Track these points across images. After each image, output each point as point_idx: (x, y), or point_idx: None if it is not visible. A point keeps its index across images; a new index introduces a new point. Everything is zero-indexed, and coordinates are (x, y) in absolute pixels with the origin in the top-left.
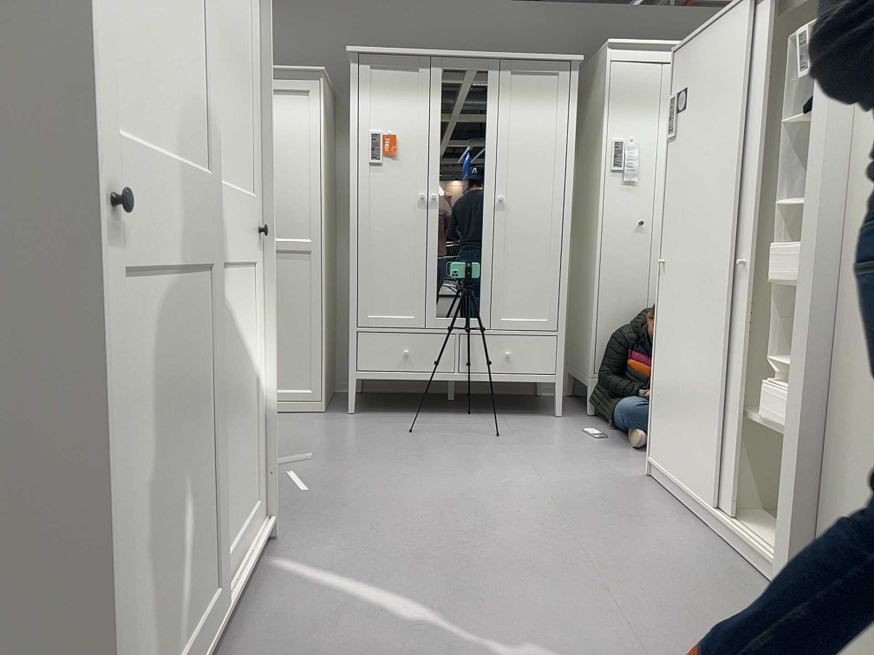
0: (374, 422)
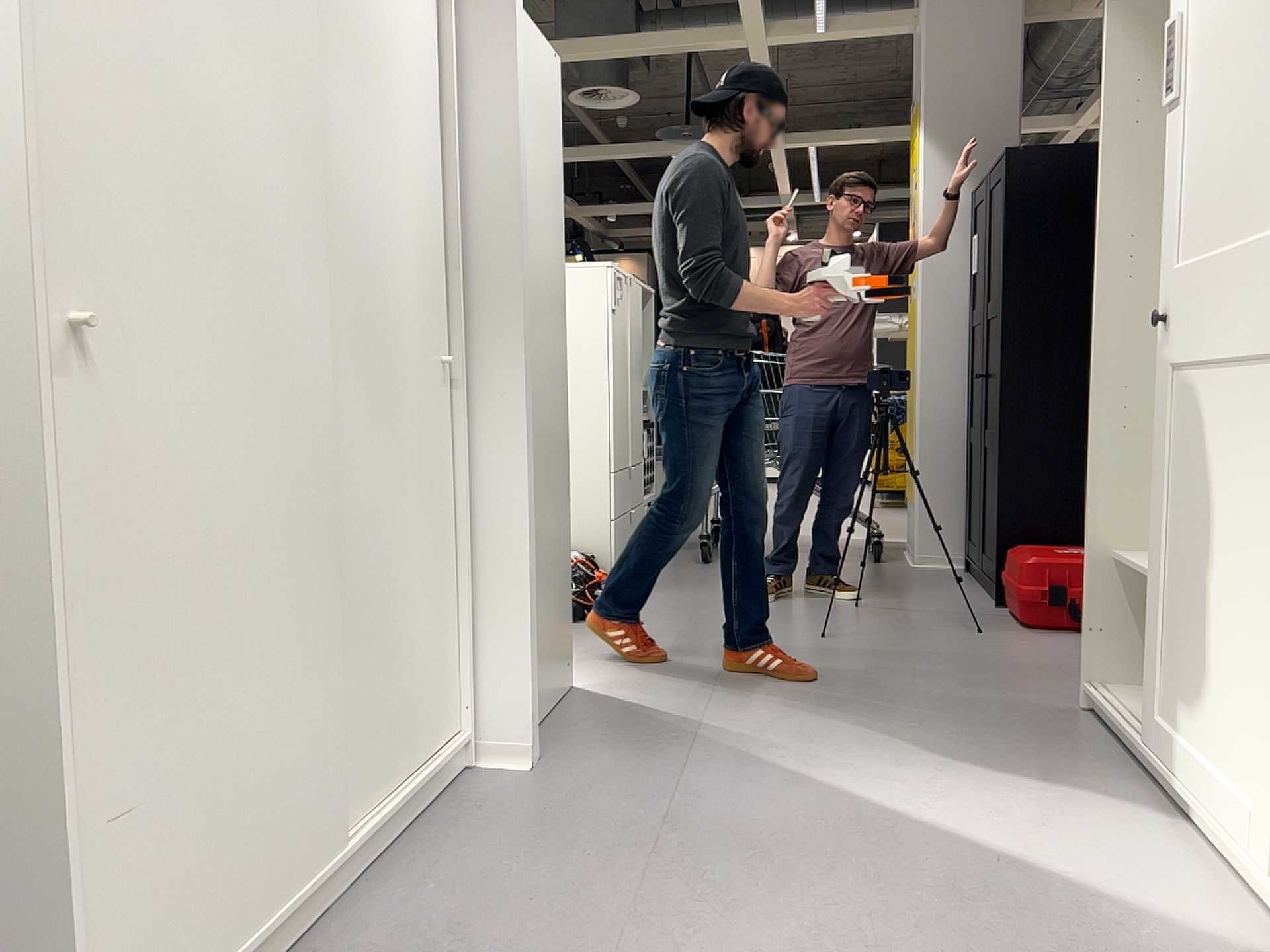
0: None
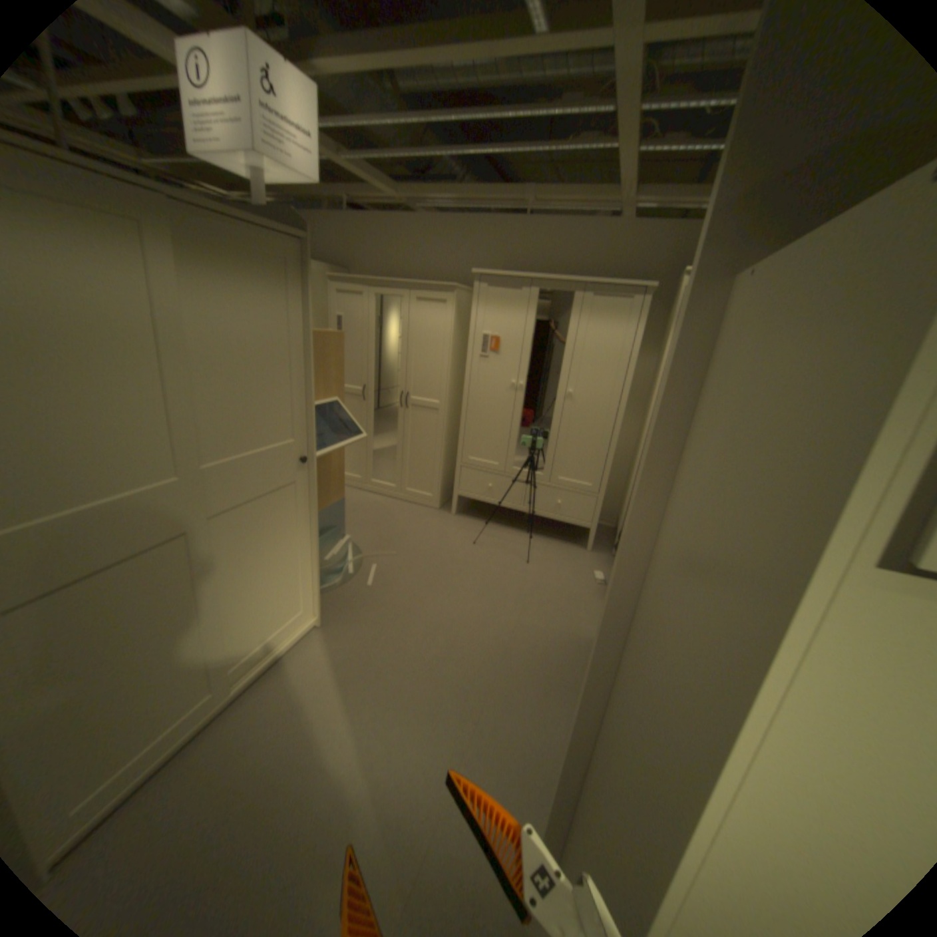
0: (460, 526)
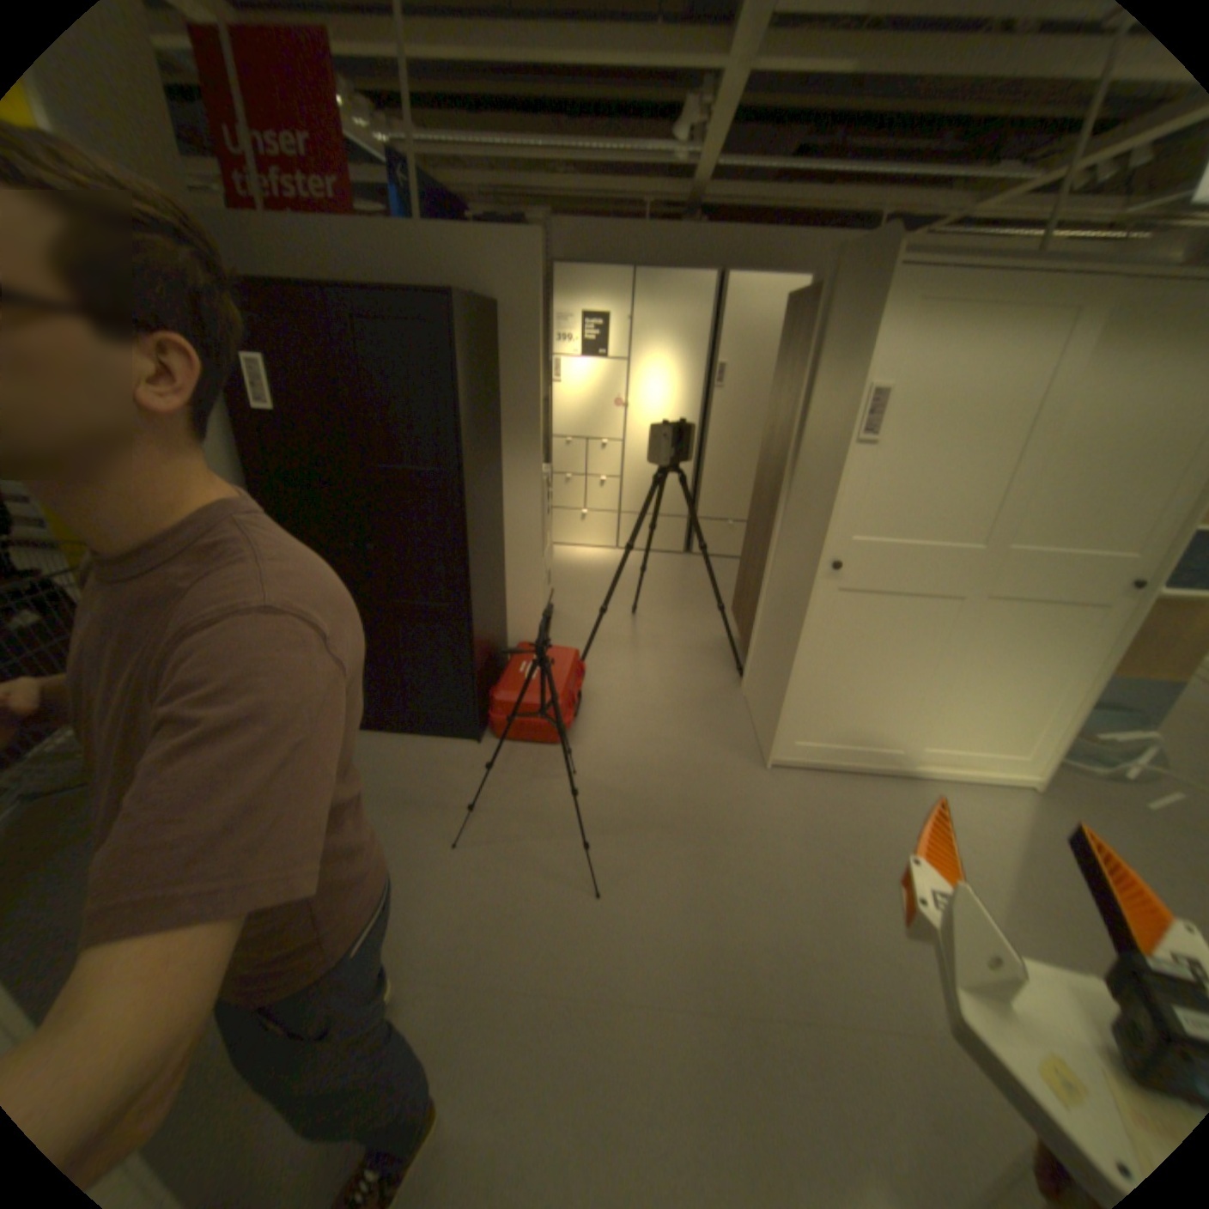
0: None
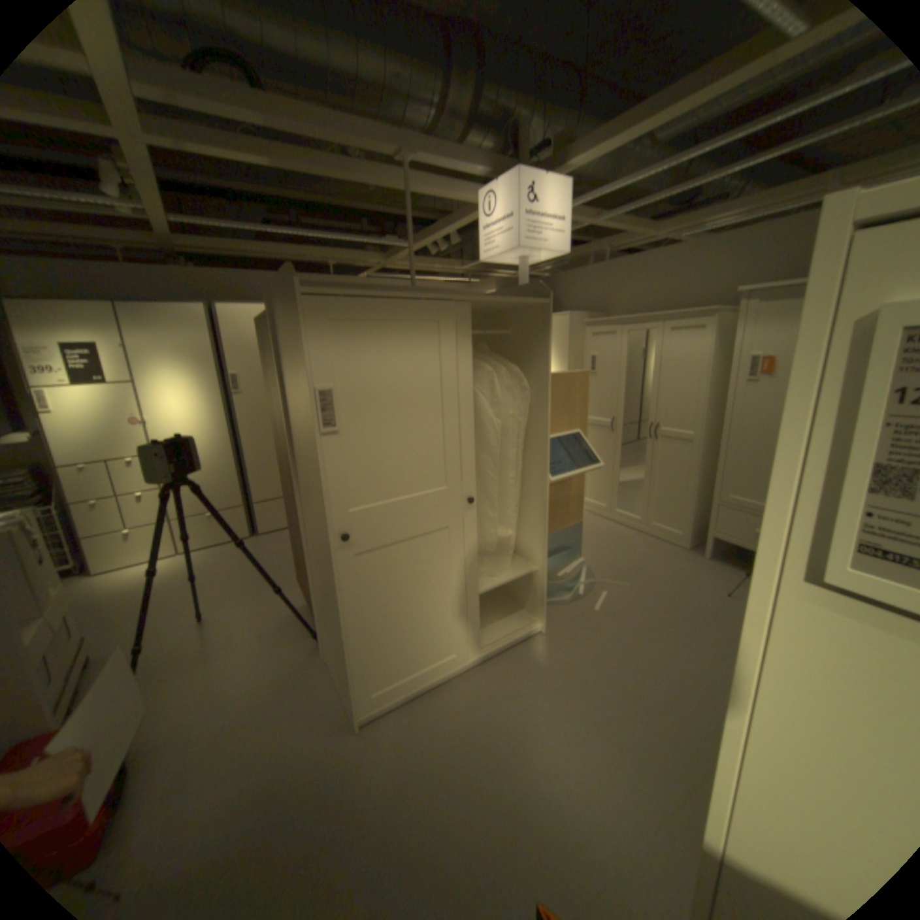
0: (714, 574)
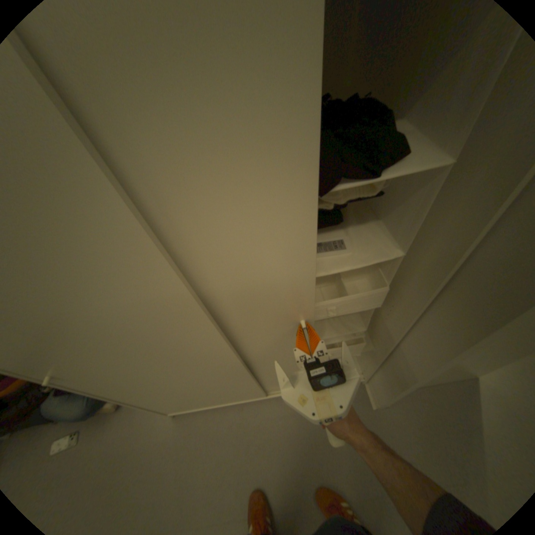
0: None
